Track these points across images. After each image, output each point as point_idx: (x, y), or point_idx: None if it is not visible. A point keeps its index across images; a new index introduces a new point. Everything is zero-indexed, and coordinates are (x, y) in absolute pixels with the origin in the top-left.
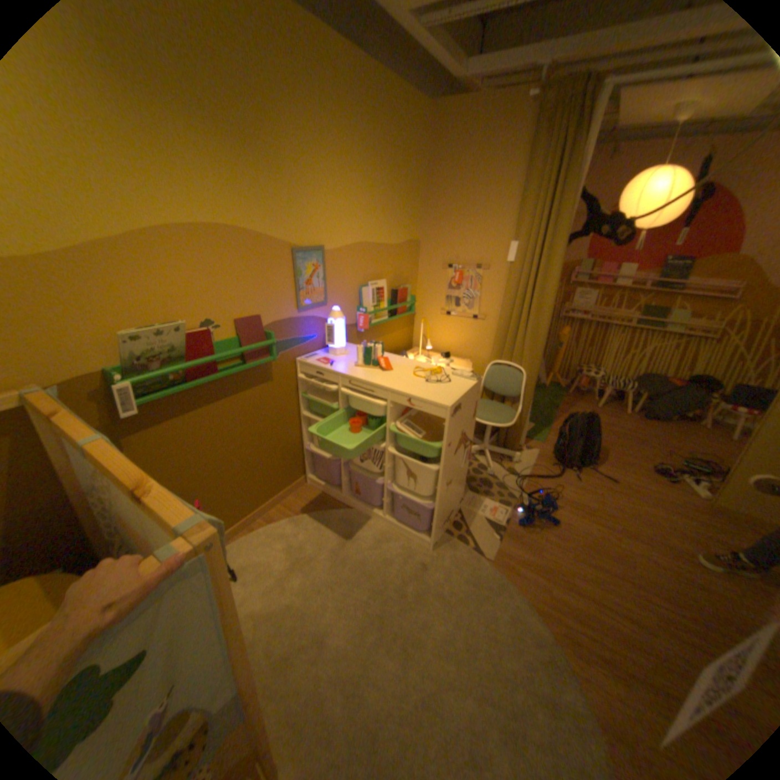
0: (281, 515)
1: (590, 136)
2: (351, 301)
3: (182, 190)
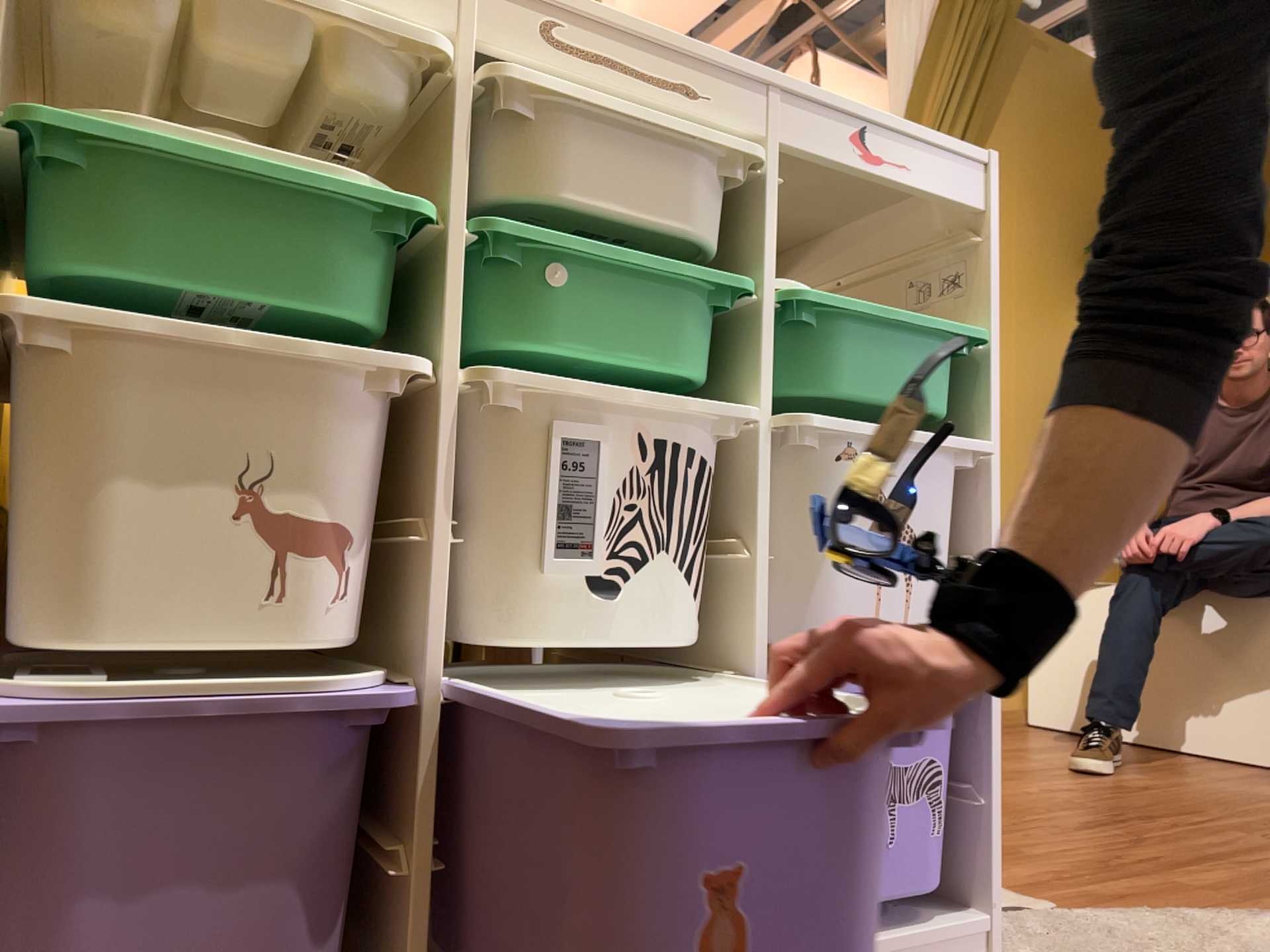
0: None
1: None
2: None
3: None
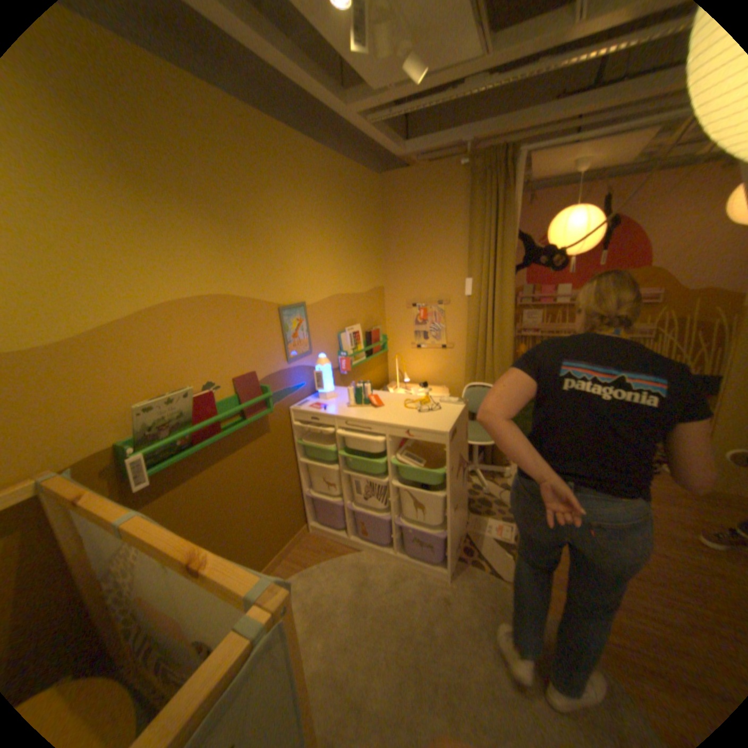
0: (288, 570)
1: (517, 189)
2: (332, 347)
3: (183, 269)
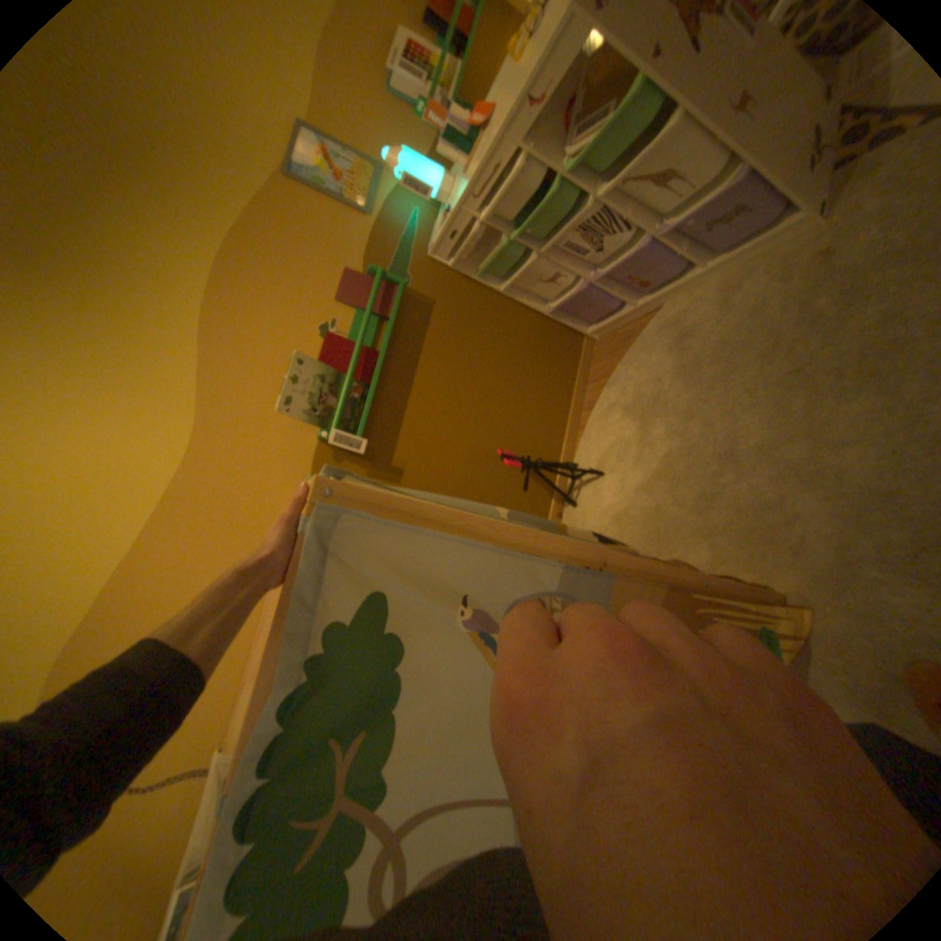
0: (598, 390)
1: None
2: (399, 117)
3: (167, 267)
